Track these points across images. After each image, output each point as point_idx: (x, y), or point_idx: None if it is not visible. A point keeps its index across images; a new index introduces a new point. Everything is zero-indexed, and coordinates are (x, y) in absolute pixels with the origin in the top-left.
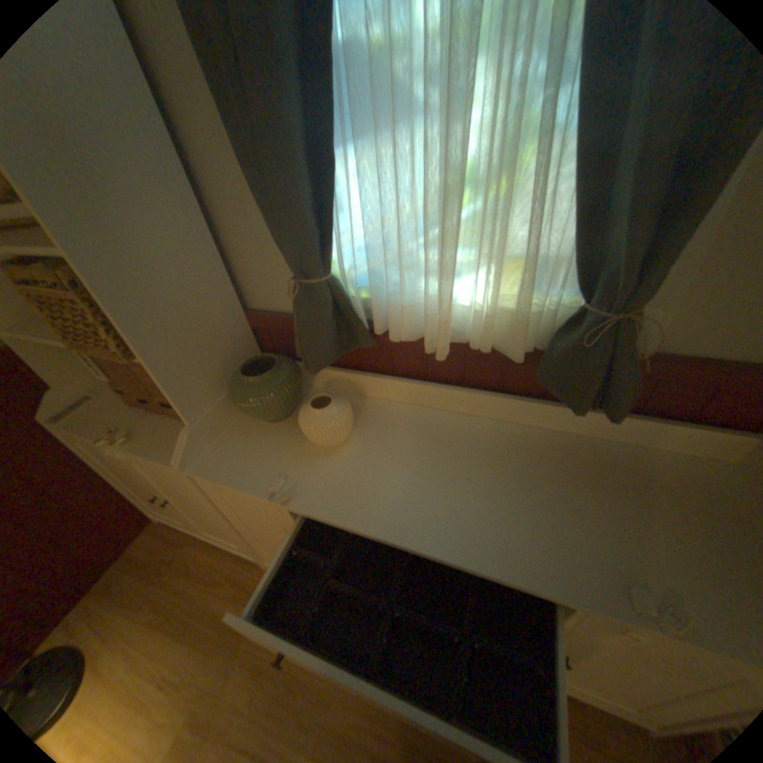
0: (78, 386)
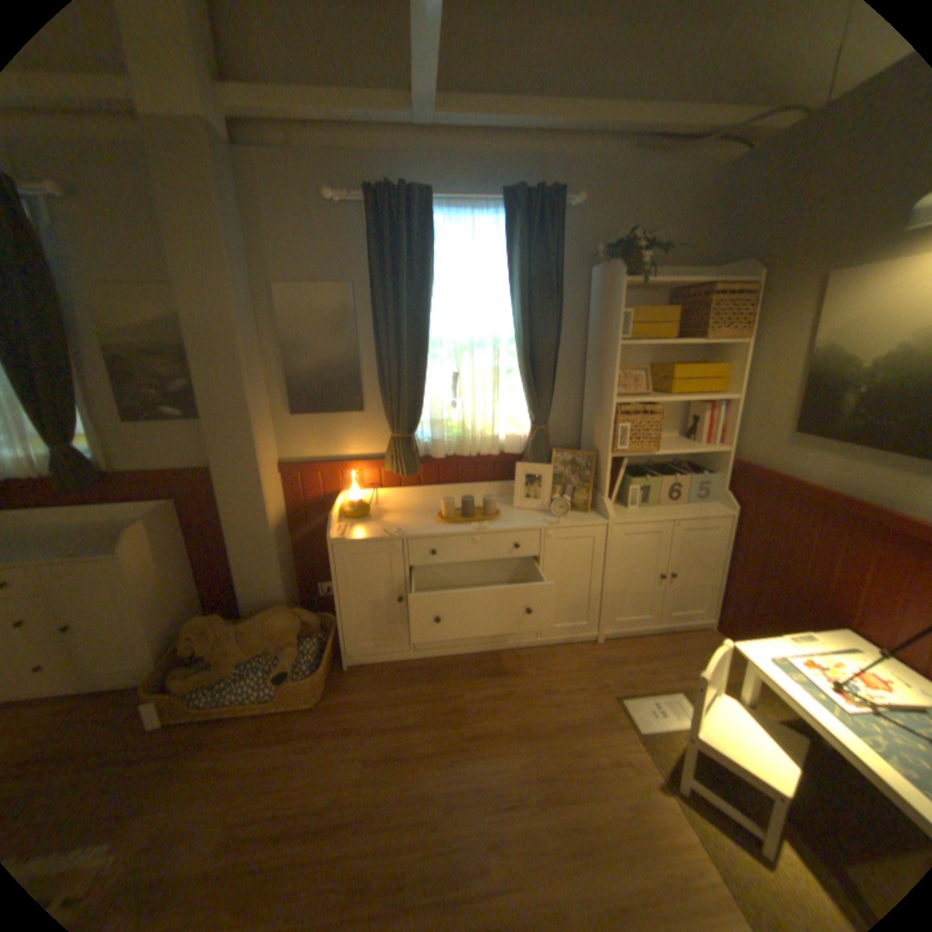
0: None
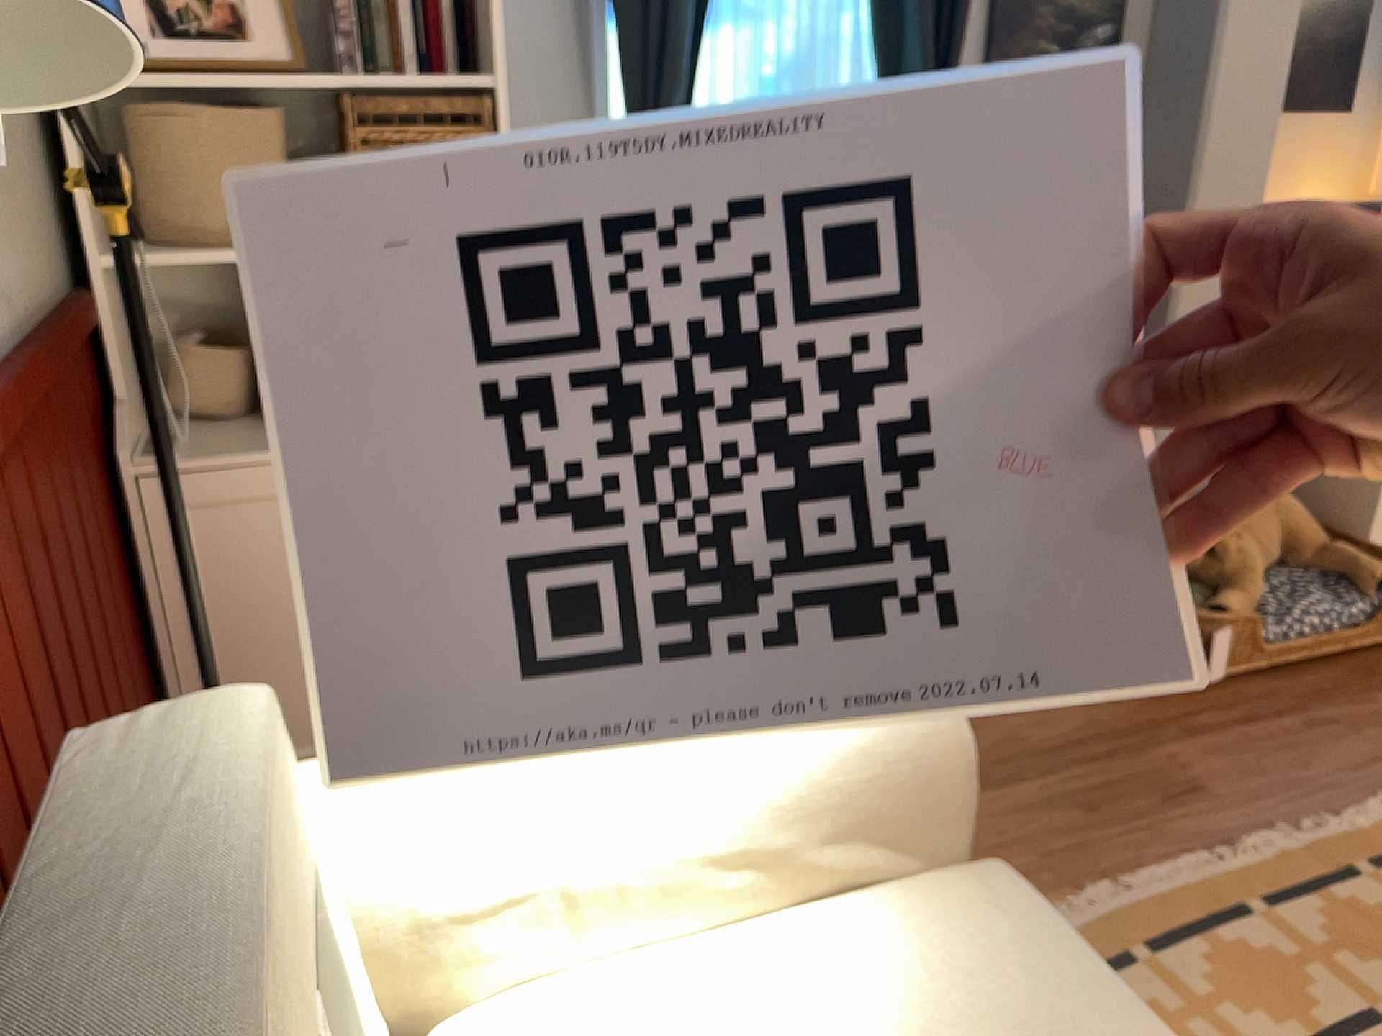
0: (136, 417)
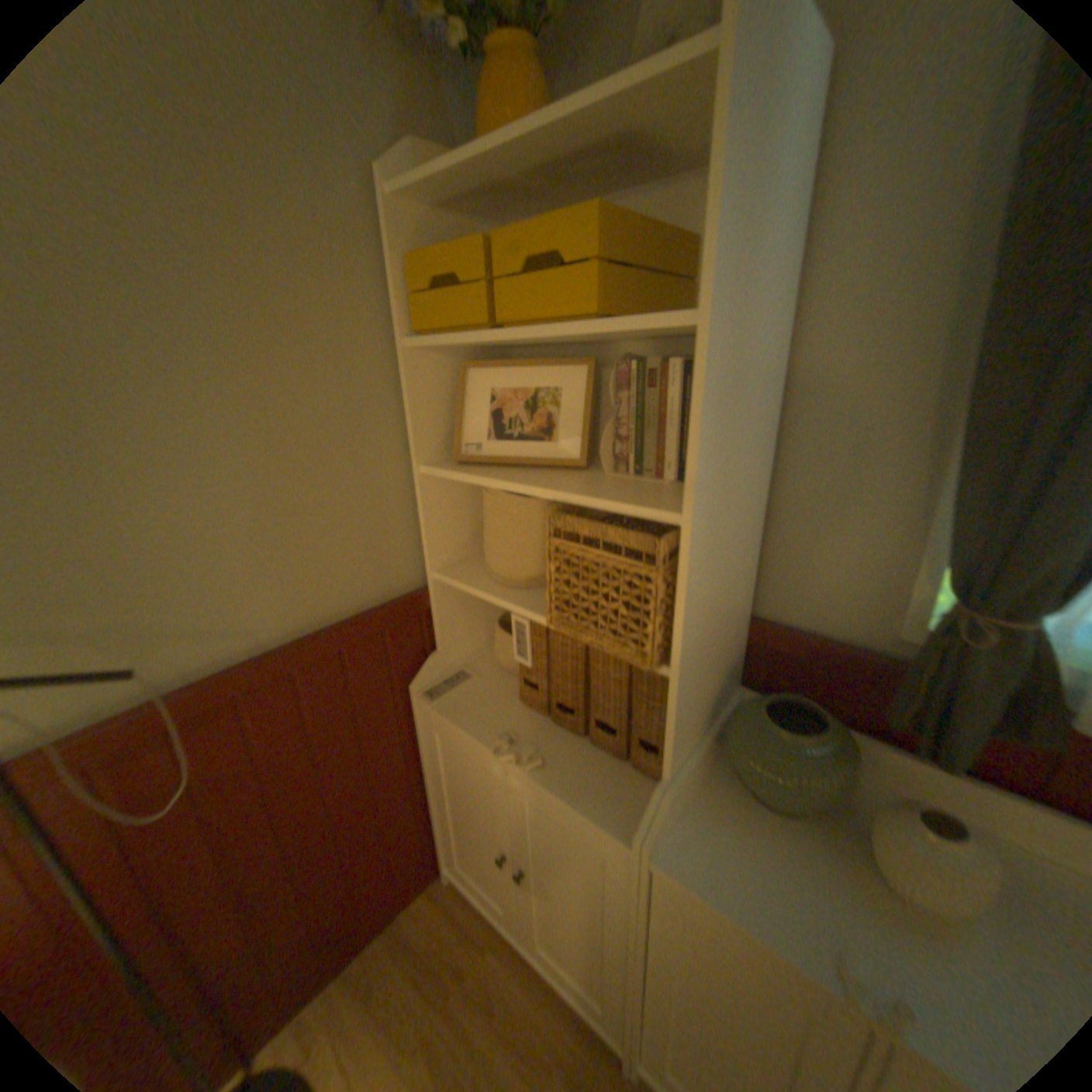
0: (462, 656)
